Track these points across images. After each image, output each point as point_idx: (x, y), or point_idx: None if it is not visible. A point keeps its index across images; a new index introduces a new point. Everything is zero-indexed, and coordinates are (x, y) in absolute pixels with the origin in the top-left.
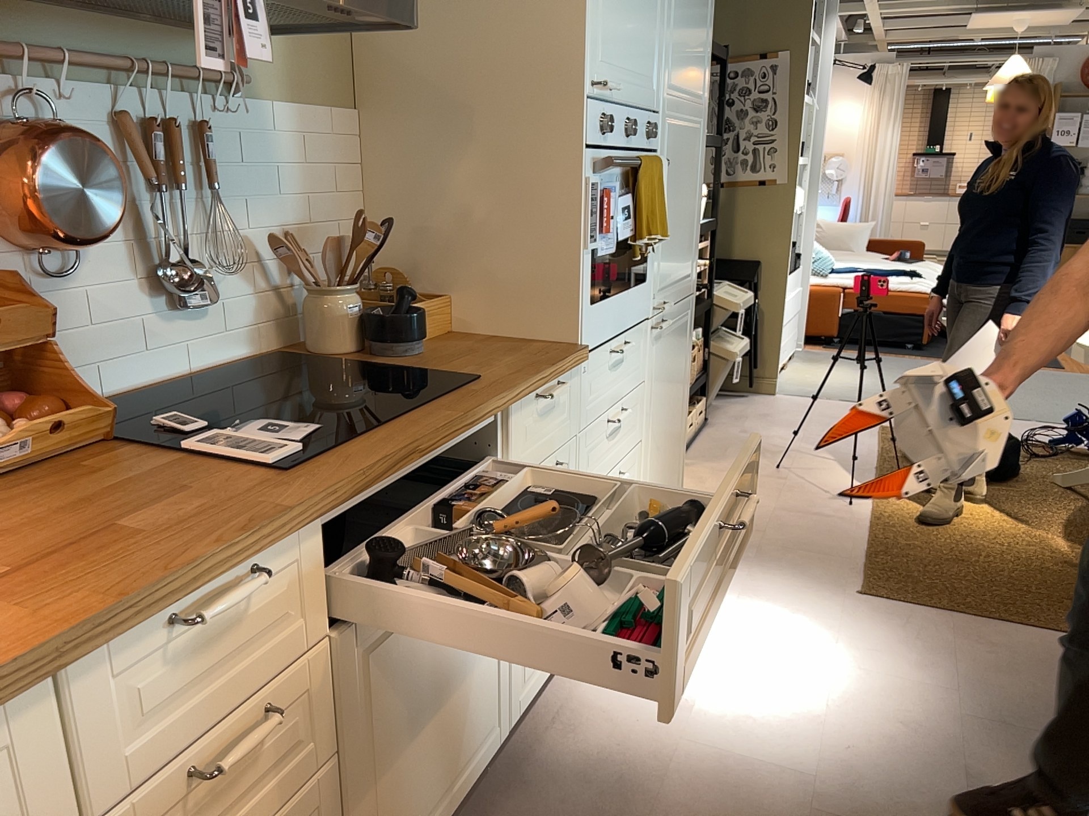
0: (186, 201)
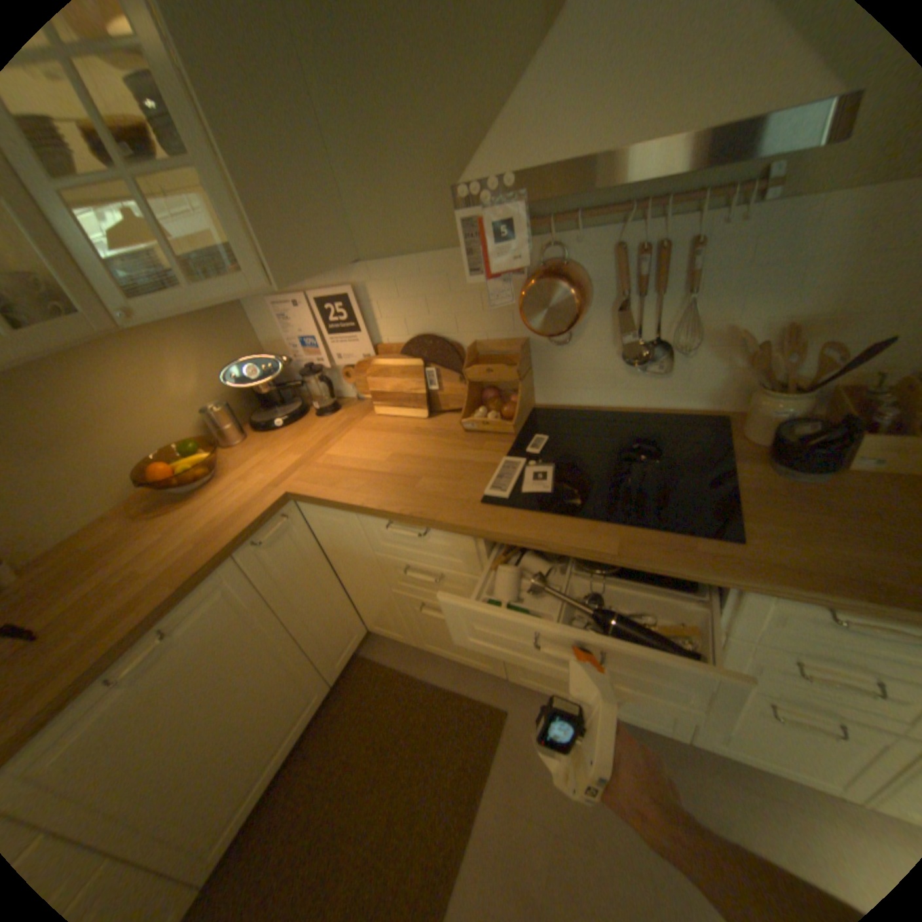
0: (670, 298)
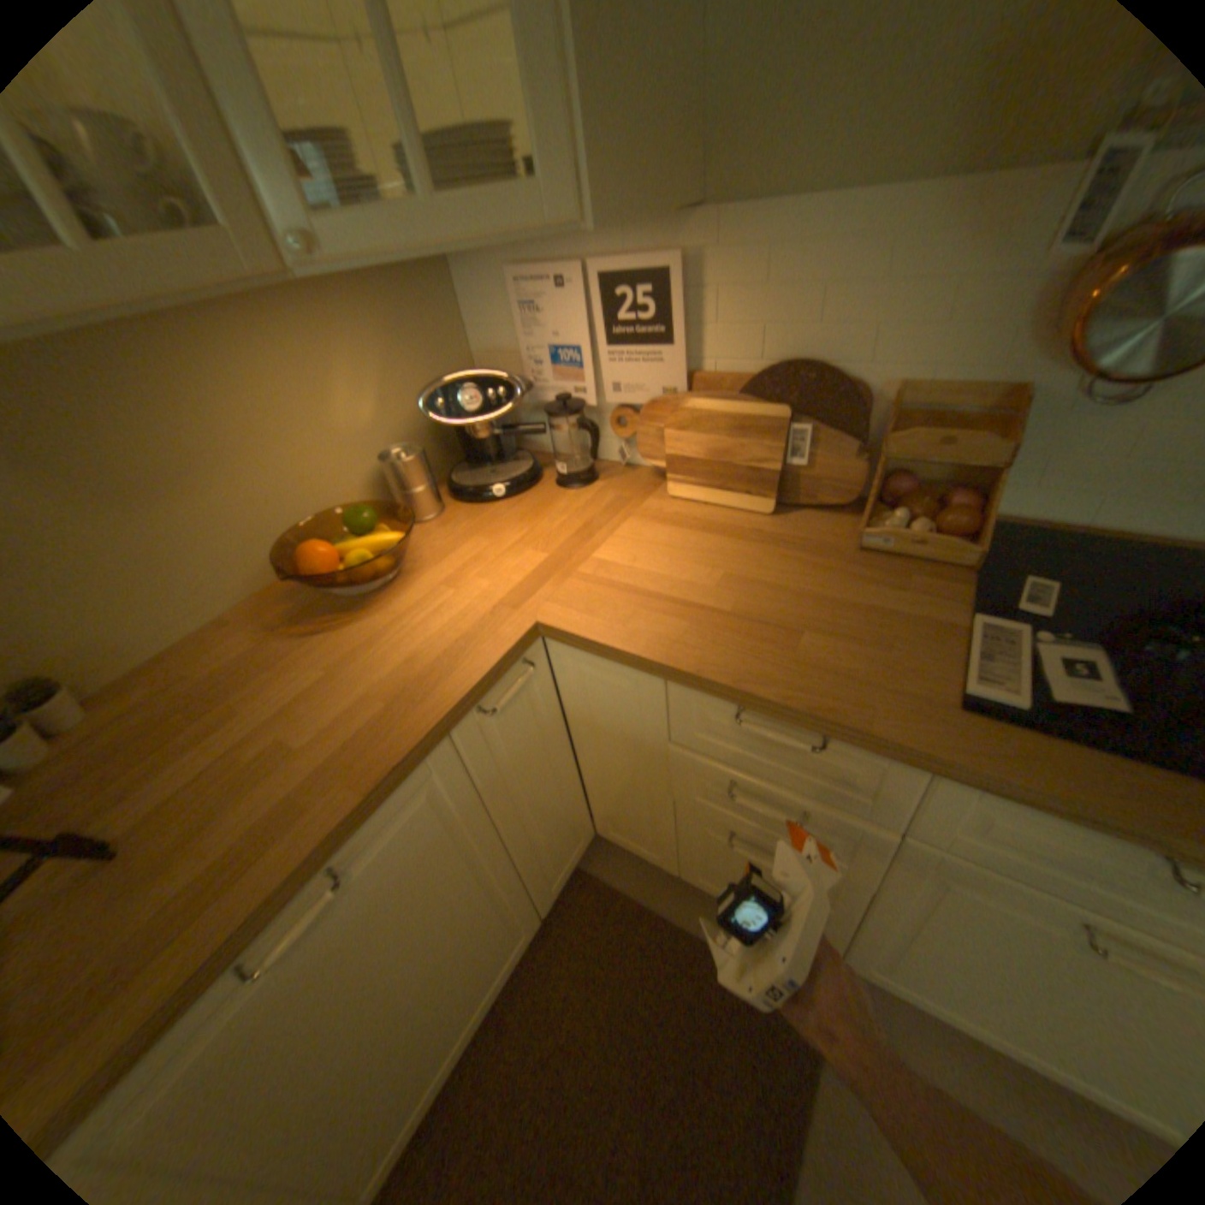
0: None
